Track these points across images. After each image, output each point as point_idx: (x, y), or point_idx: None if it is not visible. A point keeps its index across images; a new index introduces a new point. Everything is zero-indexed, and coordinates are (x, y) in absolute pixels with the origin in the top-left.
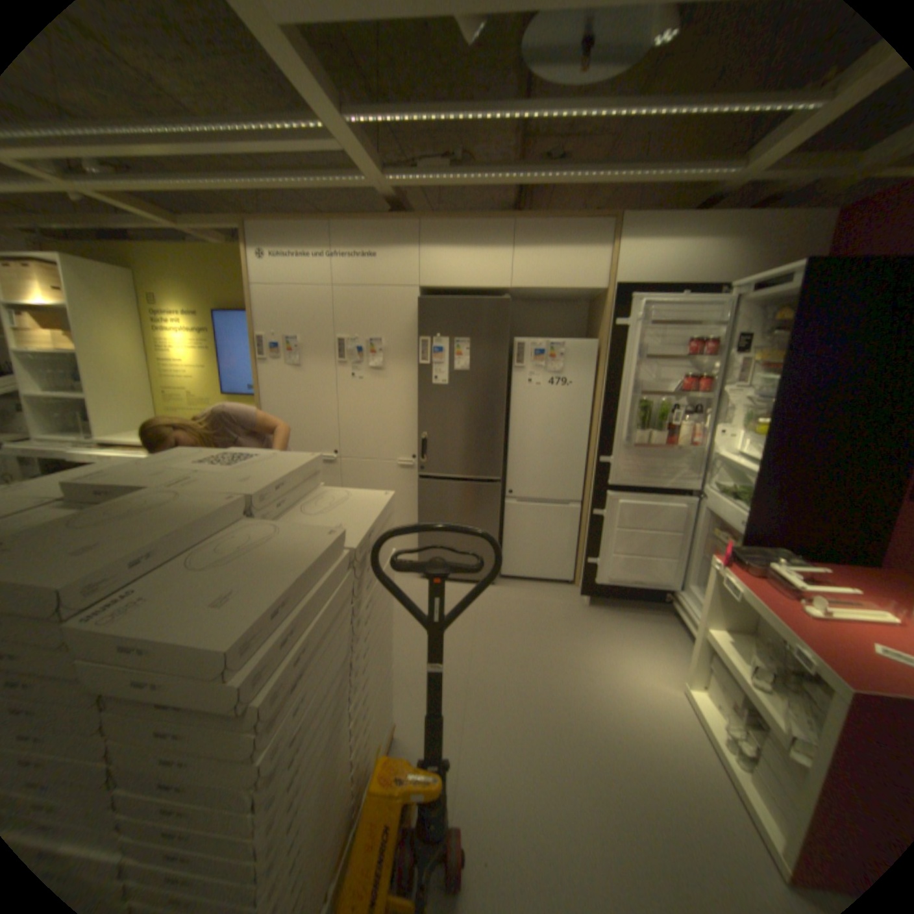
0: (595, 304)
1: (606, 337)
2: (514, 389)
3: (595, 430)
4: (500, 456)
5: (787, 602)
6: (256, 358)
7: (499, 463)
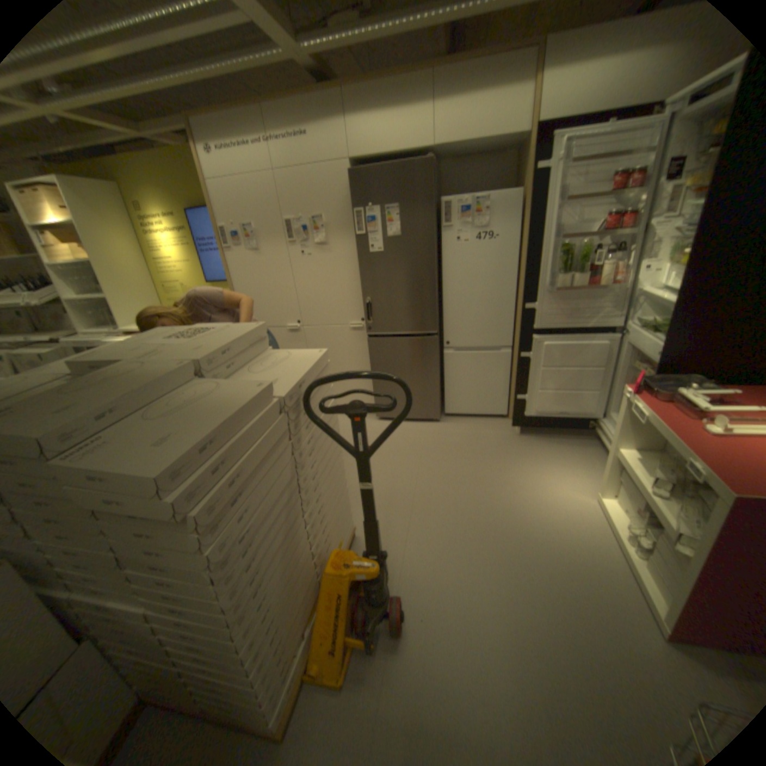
0: (522, 150)
1: (531, 184)
2: (444, 248)
3: (522, 279)
4: (435, 312)
5: (690, 422)
6: (221, 247)
7: (435, 319)
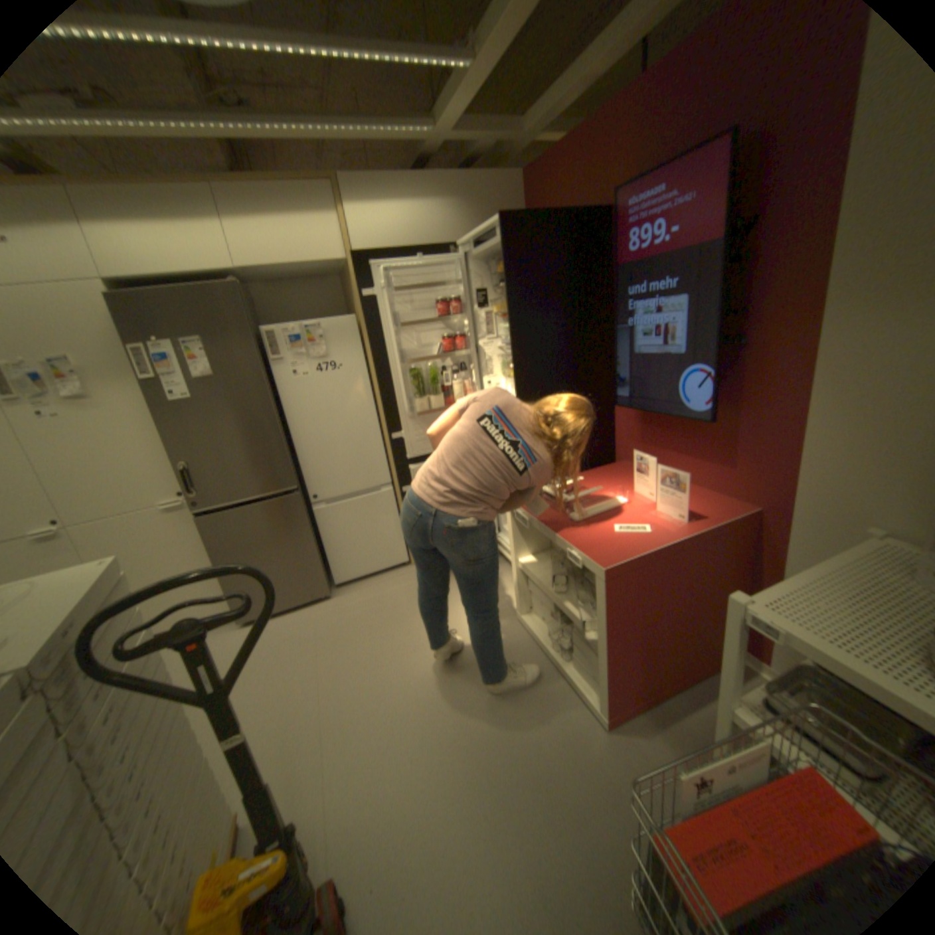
0: (344, 277)
1: (362, 311)
2: (280, 385)
3: (381, 408)
4: (288, 463)
5: (558, 515)
6: None
7: (290, 471)
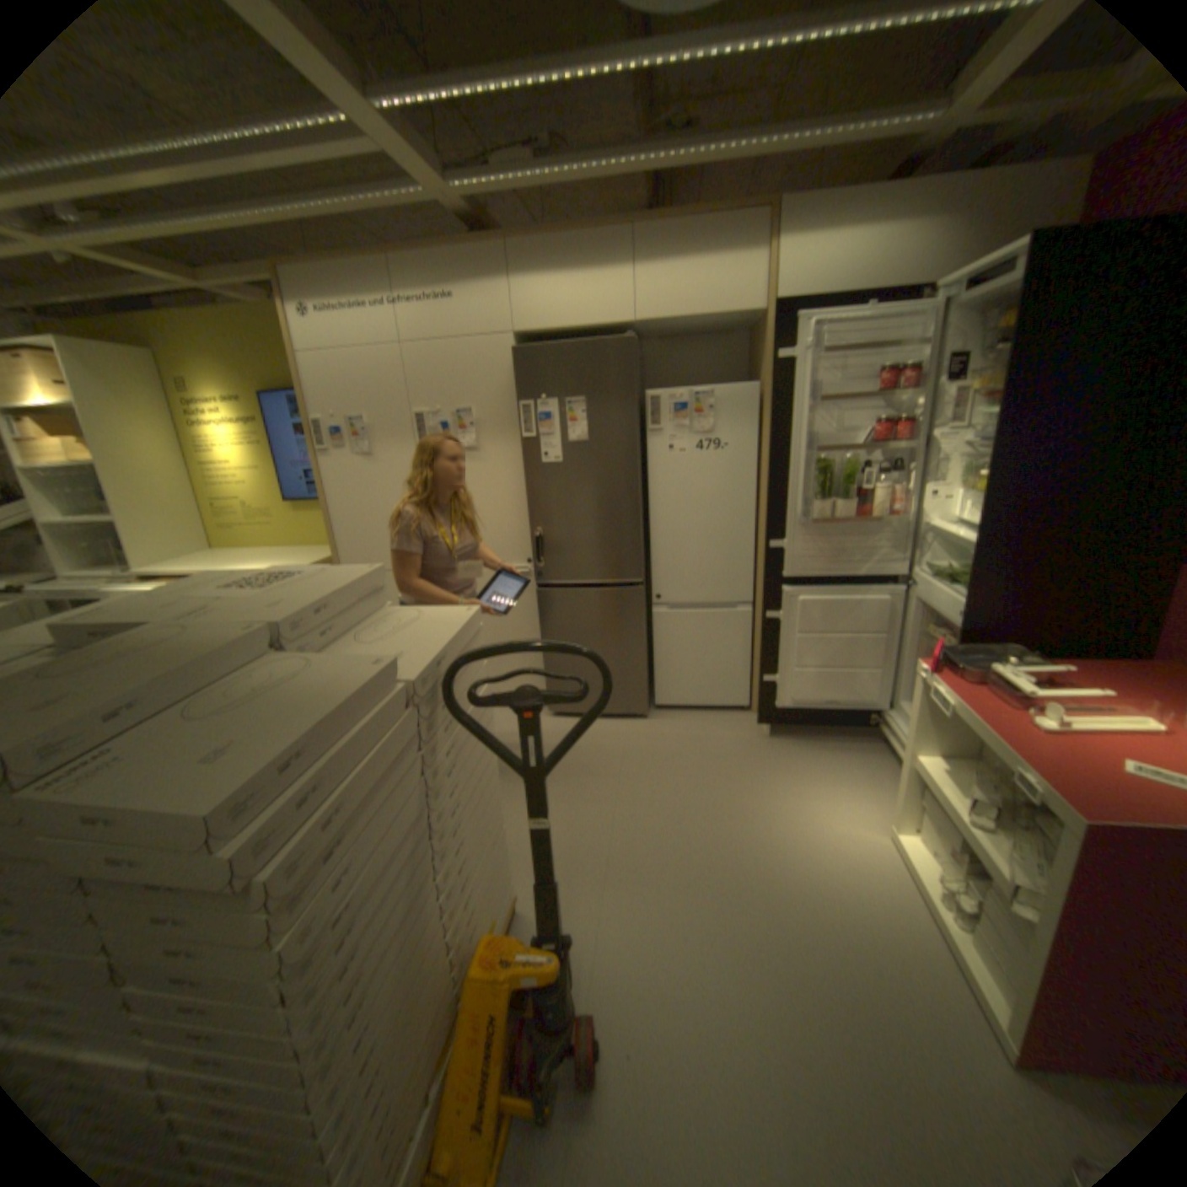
0: (755, 333)
1: (770, 377)
2: (651, 460)
3: (764, 505)
4: (639, 551)
5: (1012, 713)
6: (314, 449)
7: (639, 561)
